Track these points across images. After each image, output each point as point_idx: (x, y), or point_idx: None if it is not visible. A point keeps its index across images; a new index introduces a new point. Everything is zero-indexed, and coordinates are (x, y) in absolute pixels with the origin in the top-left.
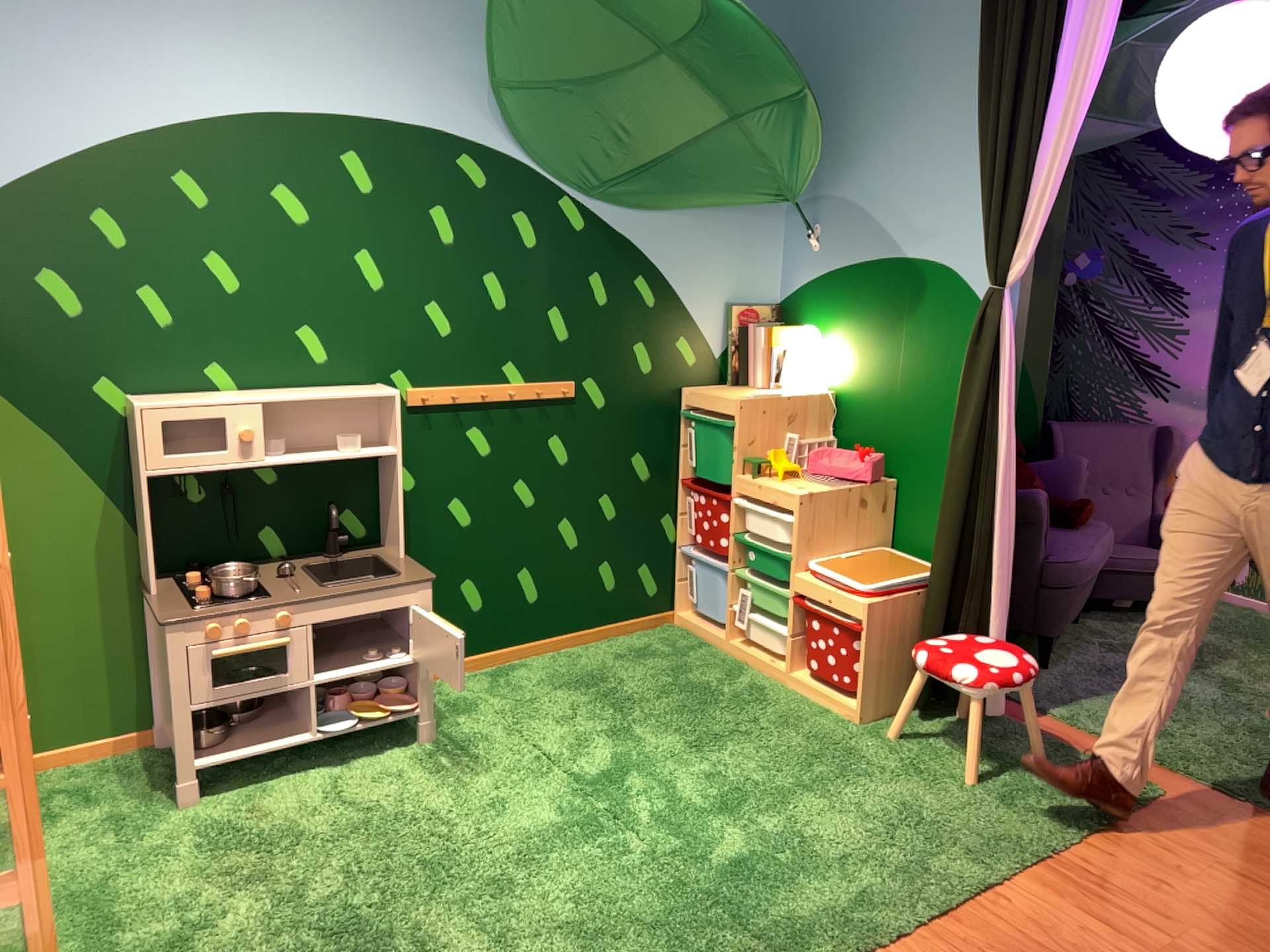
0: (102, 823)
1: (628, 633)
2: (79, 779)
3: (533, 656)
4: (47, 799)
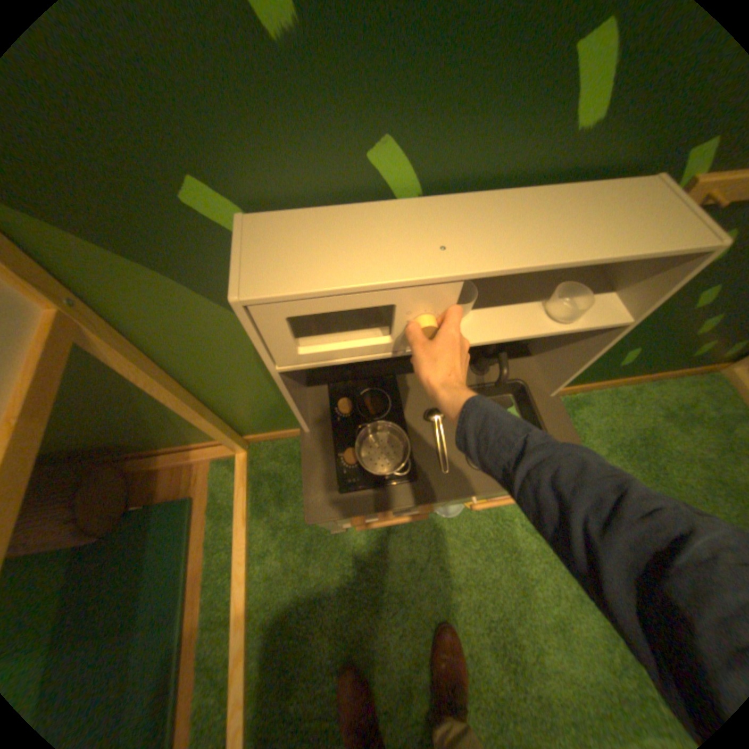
0: (285, 532)
1: (678, 377)
2: (276, 462)
3: (595, 391)
4: (257, 483)
